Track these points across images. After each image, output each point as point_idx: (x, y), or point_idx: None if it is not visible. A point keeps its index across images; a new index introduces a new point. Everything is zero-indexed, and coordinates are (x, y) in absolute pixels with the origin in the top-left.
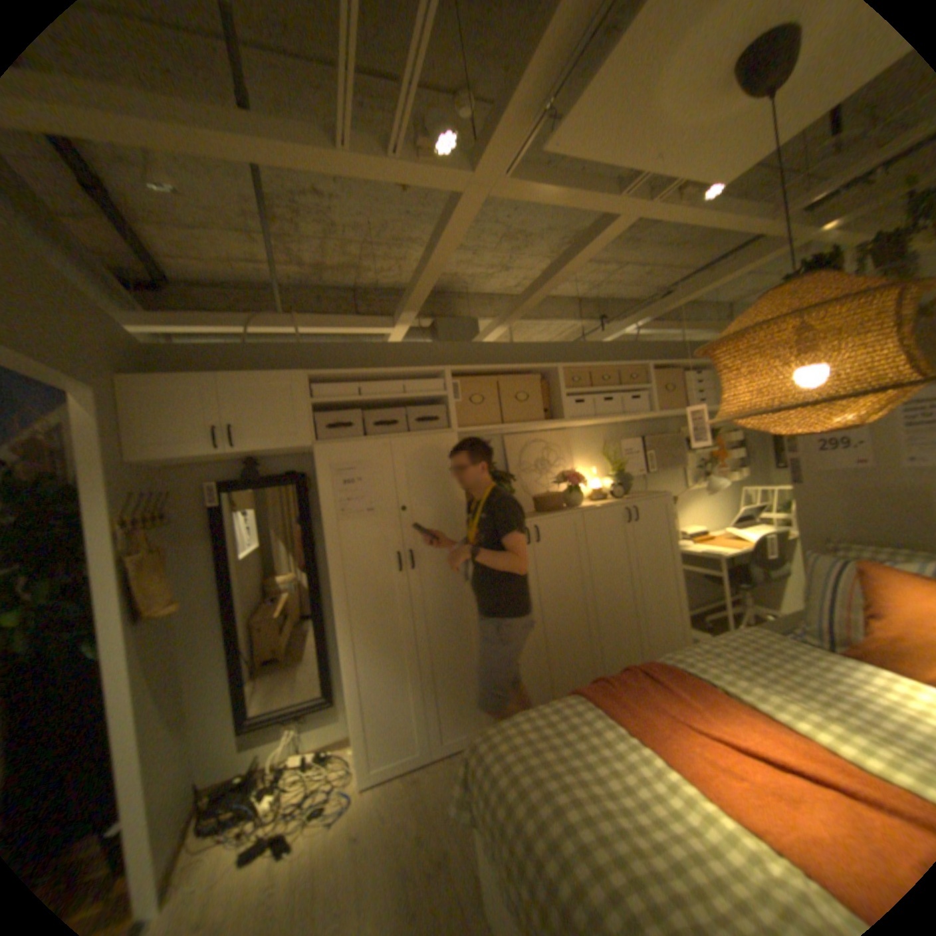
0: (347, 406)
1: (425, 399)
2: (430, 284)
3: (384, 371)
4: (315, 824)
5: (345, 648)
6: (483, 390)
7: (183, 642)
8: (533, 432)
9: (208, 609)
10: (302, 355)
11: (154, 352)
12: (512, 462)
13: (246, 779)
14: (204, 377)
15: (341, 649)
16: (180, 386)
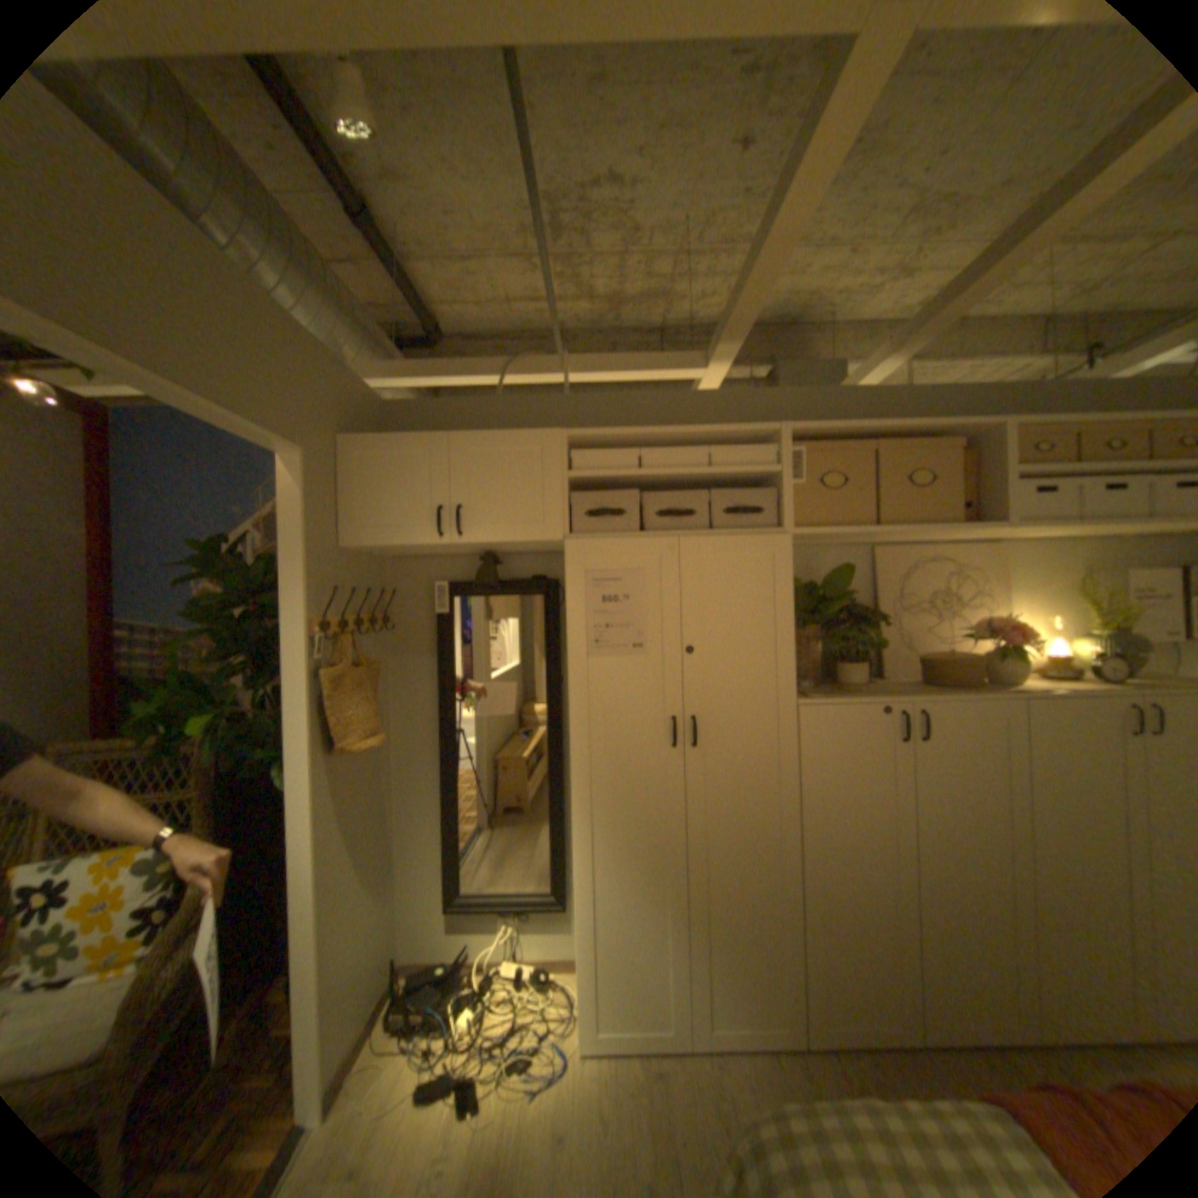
0: (619, 486)
1: (742, 478)
2: (769, 281)
3: (680, 431)
4: (515, 1083)
5: (580, 844)
6: (847, 466)
7: (397, 779)
8: (933, 543)
9: (427, 743)
10: (568, 412)
11: (394, 411)
12: (887, 592)
13: (448, 974)
14: (434, 438)
15: (574, 845)
16: (405, 450)
